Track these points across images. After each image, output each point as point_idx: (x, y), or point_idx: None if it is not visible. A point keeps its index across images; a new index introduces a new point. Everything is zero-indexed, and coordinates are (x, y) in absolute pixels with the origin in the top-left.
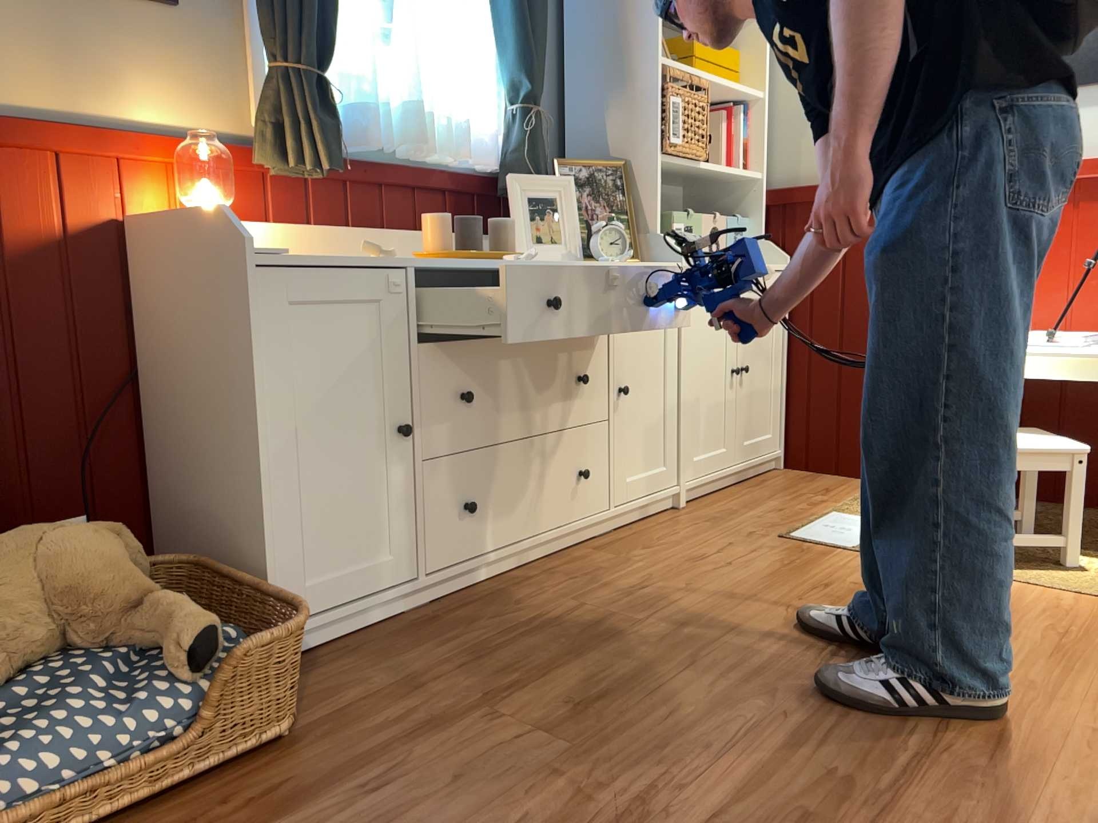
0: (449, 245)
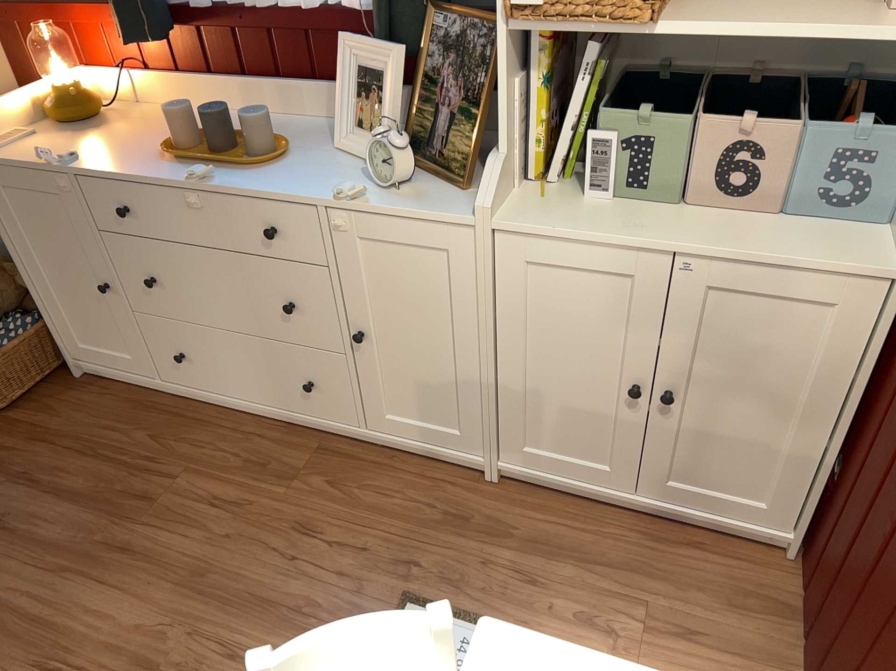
0: (190, 144)
